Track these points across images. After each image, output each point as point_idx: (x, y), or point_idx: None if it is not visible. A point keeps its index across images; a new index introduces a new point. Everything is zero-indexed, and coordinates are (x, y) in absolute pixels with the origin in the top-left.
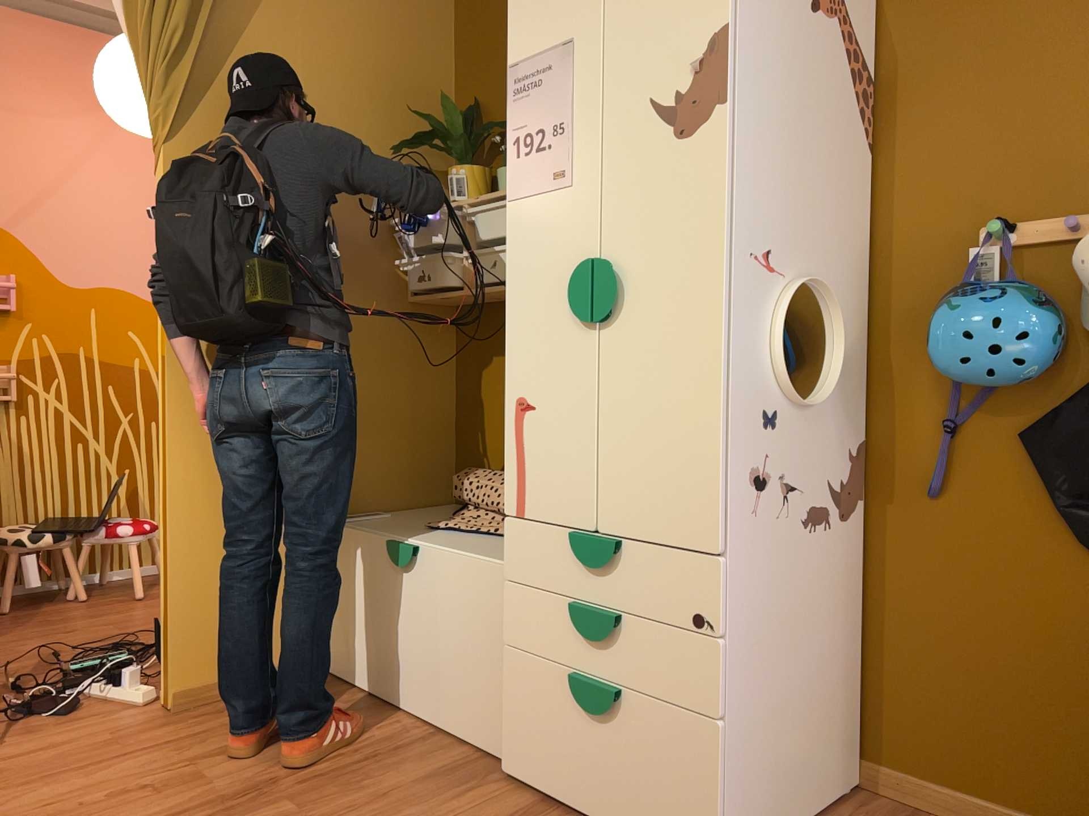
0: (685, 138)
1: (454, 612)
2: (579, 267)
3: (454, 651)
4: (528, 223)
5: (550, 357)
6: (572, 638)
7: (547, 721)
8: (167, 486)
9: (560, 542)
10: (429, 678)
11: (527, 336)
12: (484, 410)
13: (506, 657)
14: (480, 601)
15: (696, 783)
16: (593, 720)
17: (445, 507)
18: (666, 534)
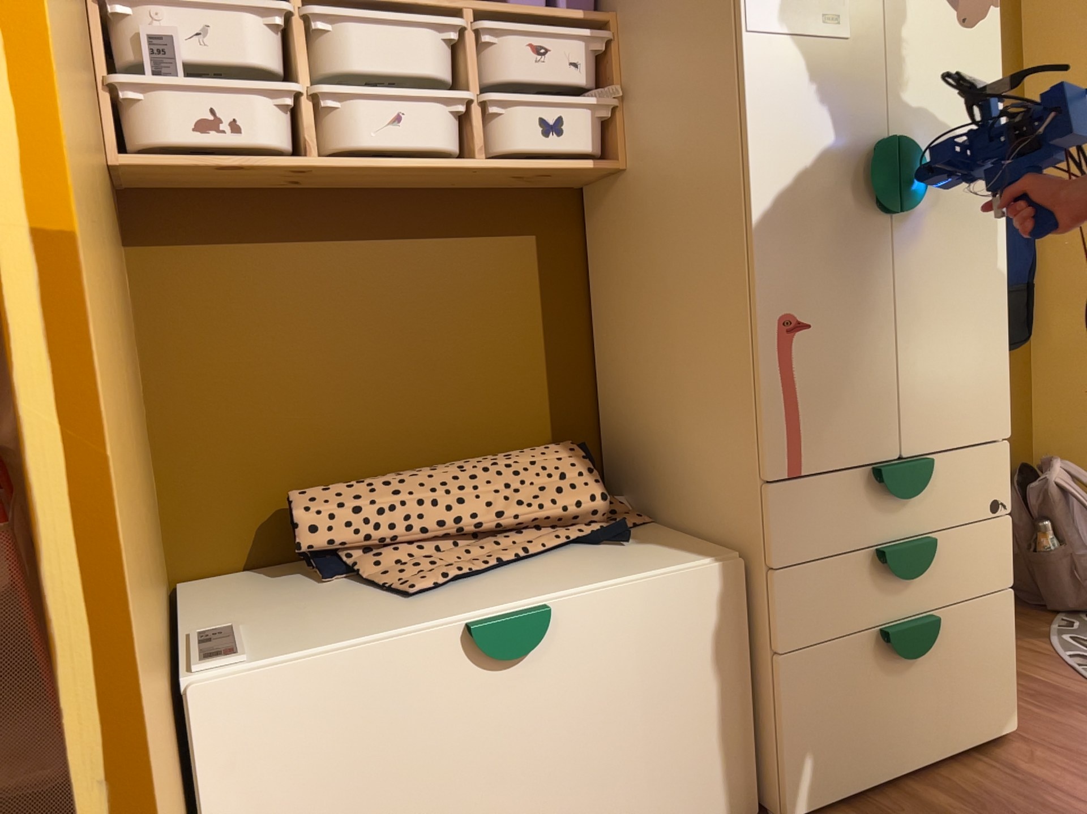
0: (968, 28)
1: (643, 672)
2: (886, 145)
3: (648, 730)
4: (787, 74)
5: (831, 258)
6: (876, 591)
7: (851, 707)
8: (126, 752)
9: (854, 486)
10: (593, 809)
11: (796, 231)
12: (249, 389)
13: (778, 673)
14: (694, 629)
15: (999, 655)
16: (911, 664)
17: (220, 586)
18: (968, 434)
